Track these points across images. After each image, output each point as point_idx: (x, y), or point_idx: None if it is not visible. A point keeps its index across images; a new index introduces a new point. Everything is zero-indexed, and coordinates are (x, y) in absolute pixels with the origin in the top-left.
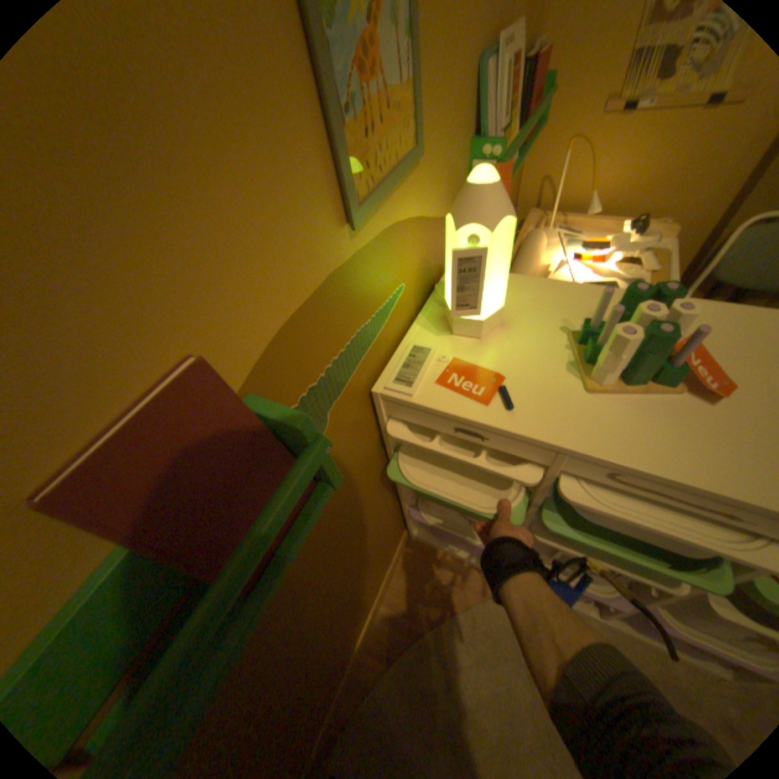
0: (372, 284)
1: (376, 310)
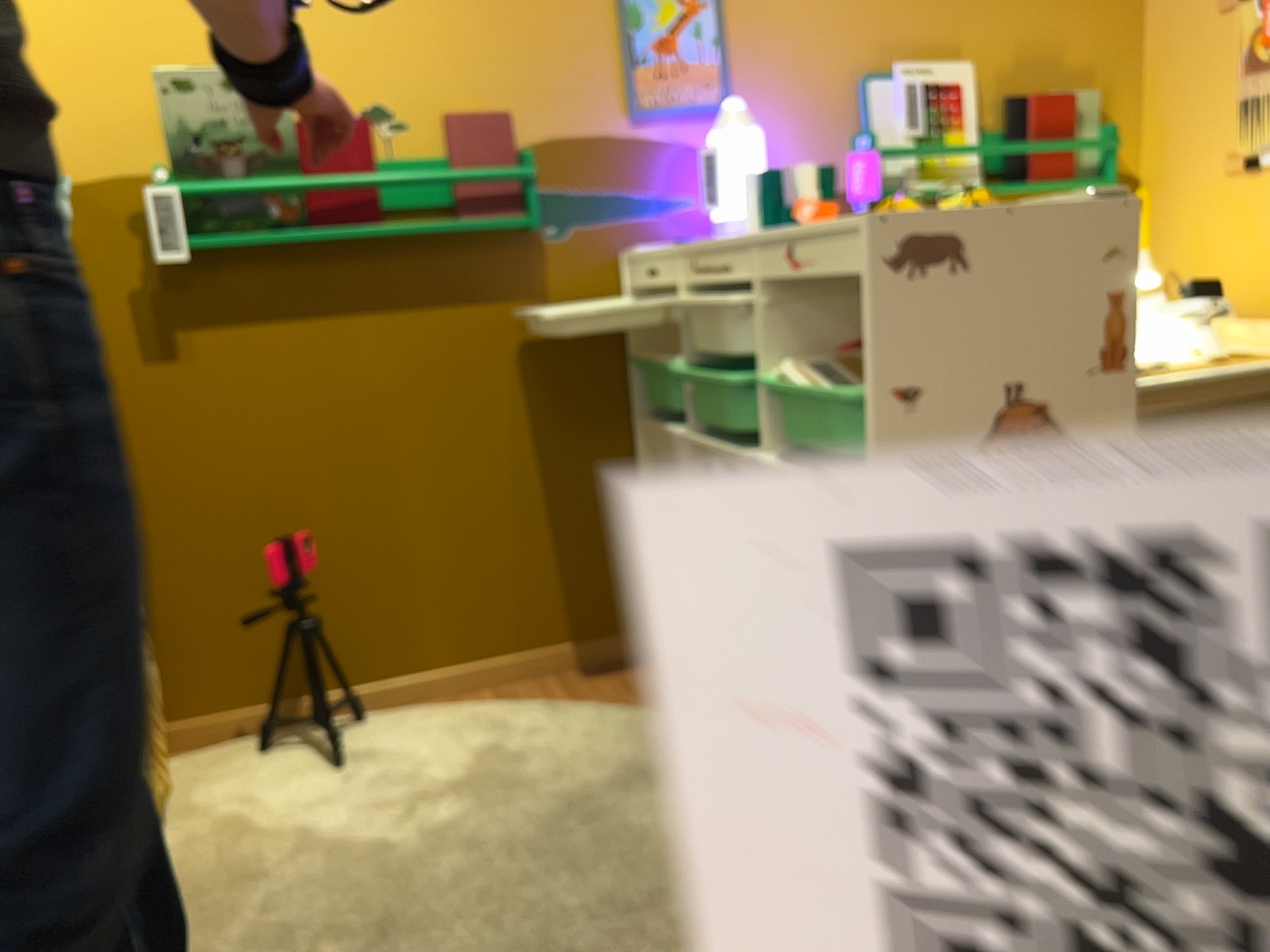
0: (646, 171)
1: (647, 194)
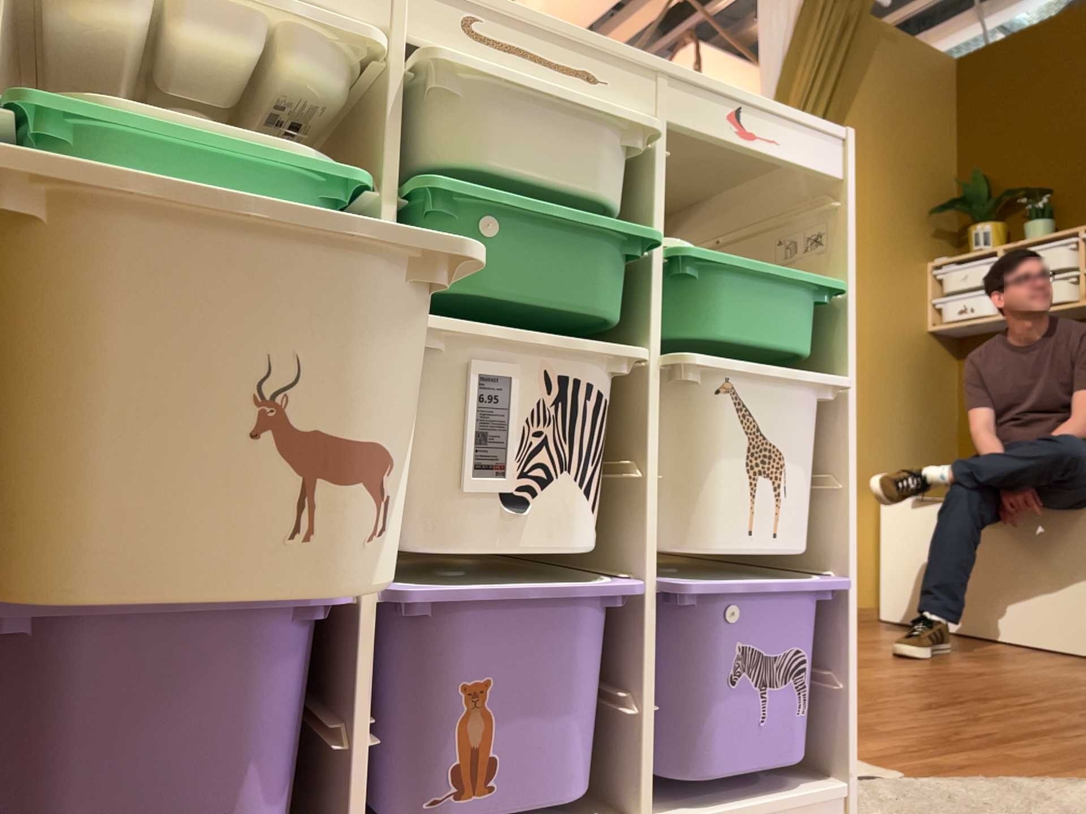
0: None
1: None
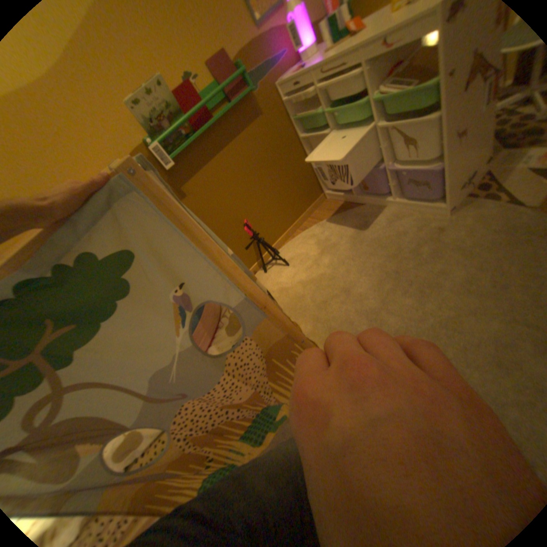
0: (269, 45)
1: (273, 55)
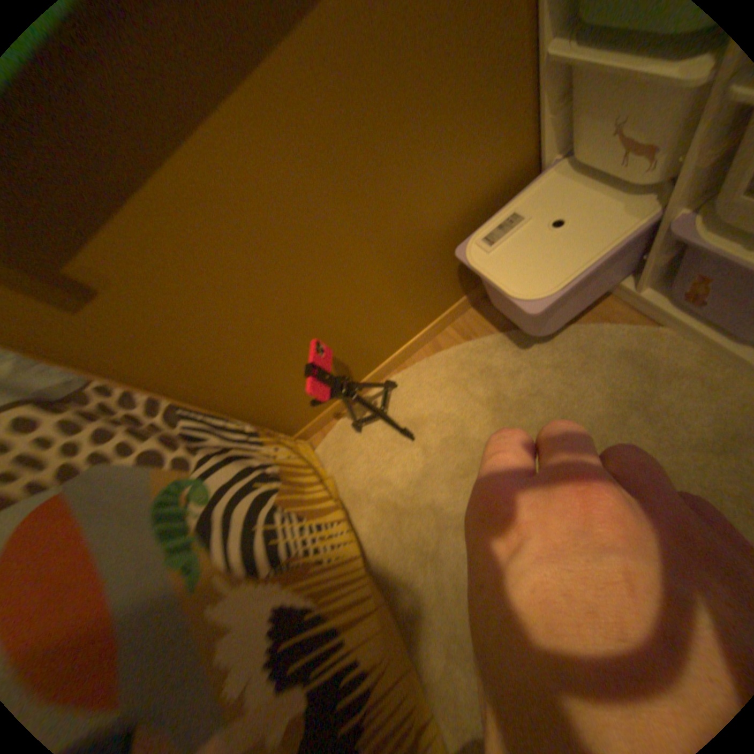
0: None
1: None
